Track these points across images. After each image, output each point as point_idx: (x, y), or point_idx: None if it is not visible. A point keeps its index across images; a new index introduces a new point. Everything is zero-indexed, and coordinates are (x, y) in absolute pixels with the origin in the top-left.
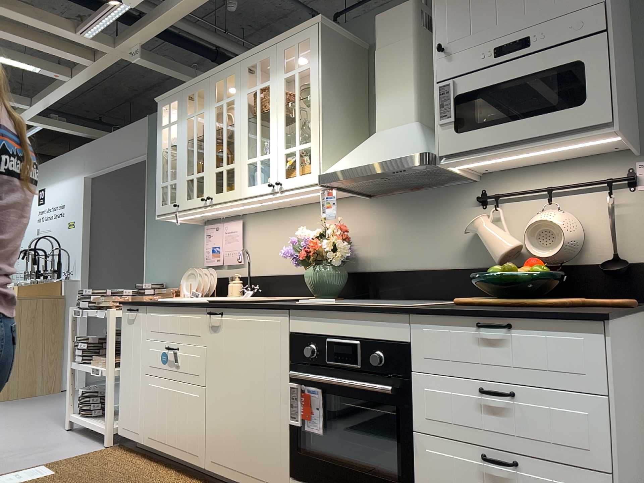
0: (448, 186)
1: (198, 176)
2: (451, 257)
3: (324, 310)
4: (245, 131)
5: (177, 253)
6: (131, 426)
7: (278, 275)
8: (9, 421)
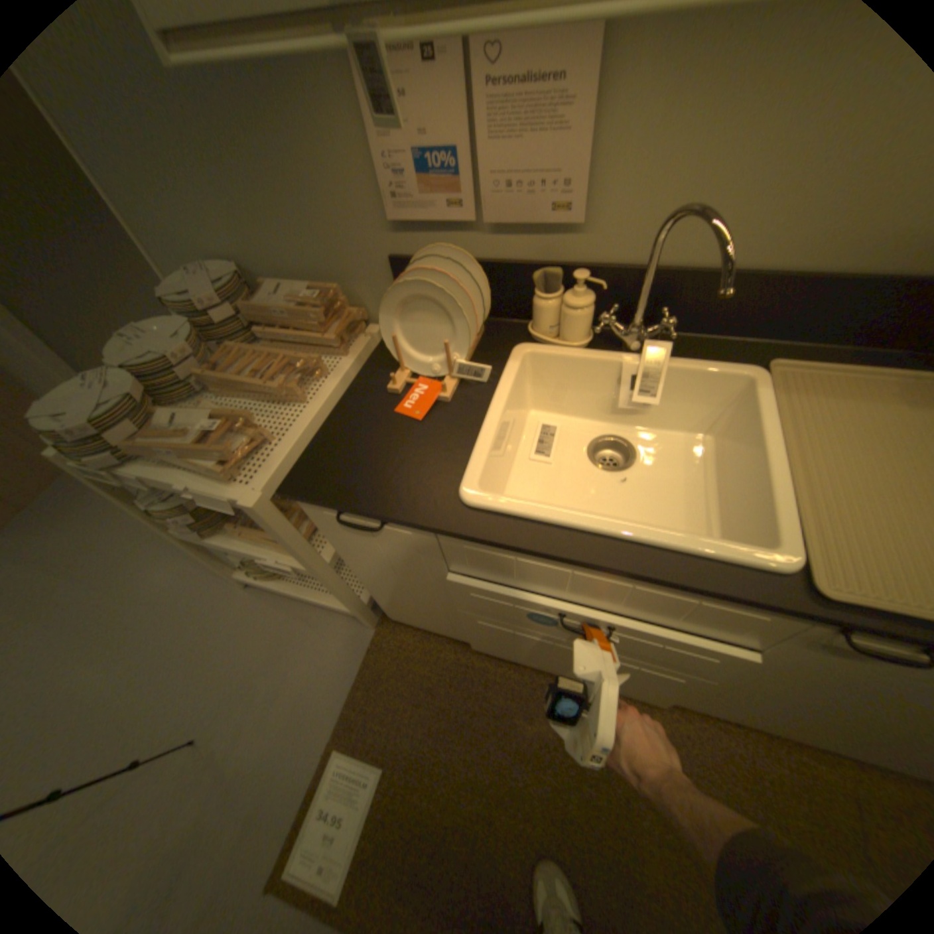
0: None
1: None
2: None
3: None
4: None
5: (228, 160)
6: (429, 627)
7: (754, 270)
8: (101, 596)
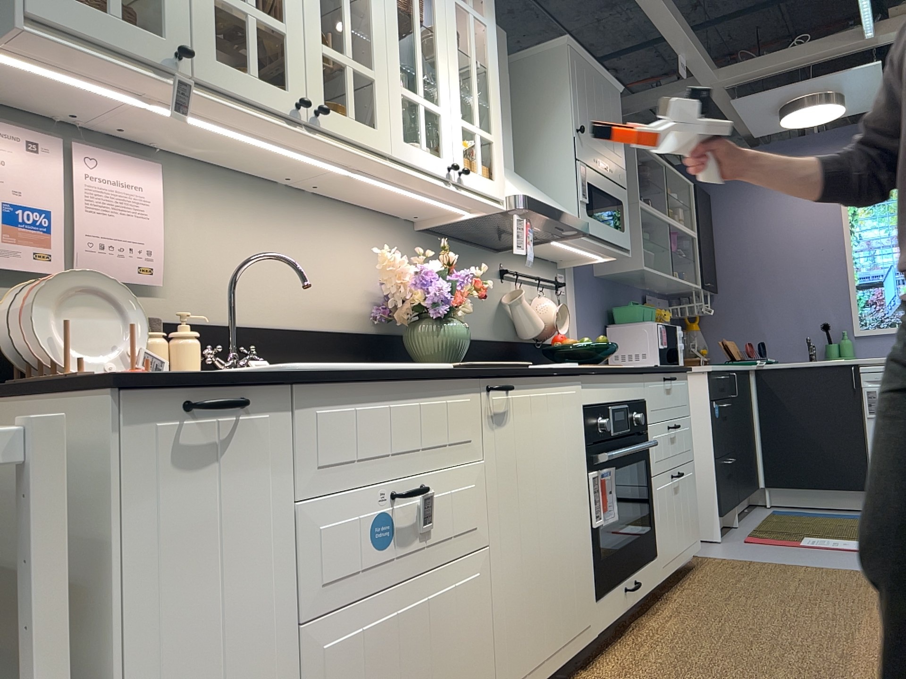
0: (483, 249)
1: (266, 22)
2: (487, 328)
3: (610, 373)
4: (396, 27)
5: None
6: None
7: (272, 328)
8: None
